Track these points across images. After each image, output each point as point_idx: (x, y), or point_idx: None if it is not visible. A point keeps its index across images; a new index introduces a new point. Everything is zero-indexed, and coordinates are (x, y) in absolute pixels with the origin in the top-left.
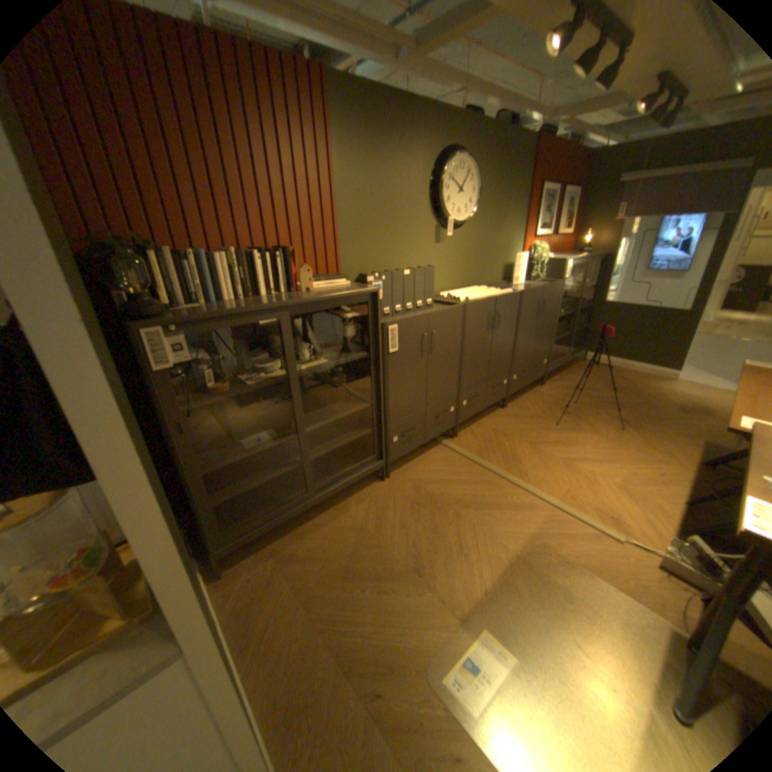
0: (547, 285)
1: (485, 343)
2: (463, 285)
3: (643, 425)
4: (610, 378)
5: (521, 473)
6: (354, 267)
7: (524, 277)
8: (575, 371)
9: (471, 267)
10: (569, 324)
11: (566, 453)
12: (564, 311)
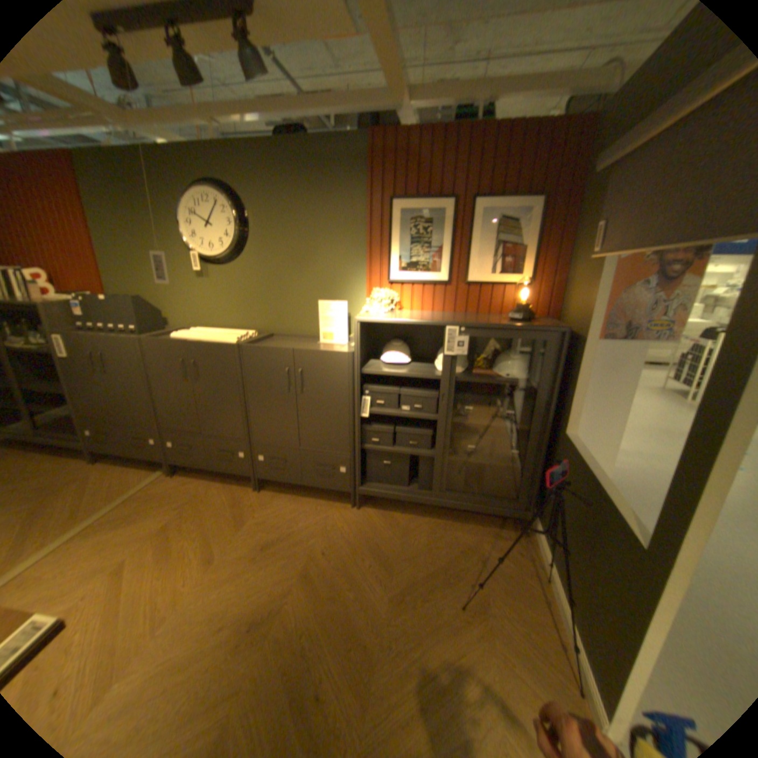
0: (310, 349)
1: (182, 388)
2: (247, 326)
3: (258, 654)
4: (470, 583)
5: (91, 533)
6: (115, 288)
7: (346, 336)
8: (457, 532)
9: (257, 307)
10: (452, 440)
11: (138, 562)
12: (411, 408)
